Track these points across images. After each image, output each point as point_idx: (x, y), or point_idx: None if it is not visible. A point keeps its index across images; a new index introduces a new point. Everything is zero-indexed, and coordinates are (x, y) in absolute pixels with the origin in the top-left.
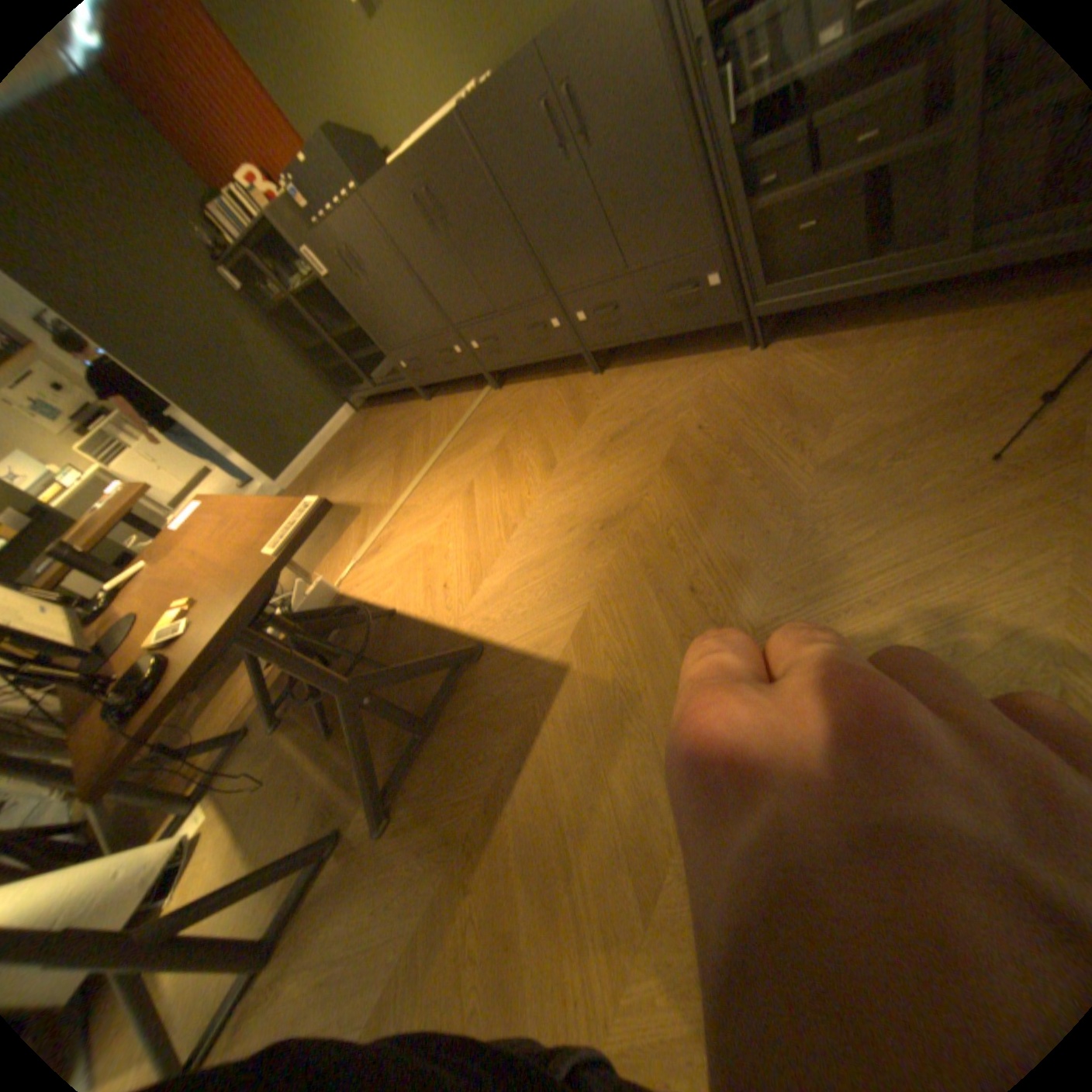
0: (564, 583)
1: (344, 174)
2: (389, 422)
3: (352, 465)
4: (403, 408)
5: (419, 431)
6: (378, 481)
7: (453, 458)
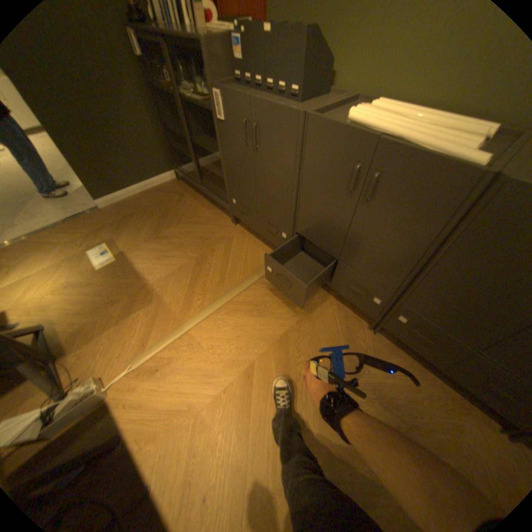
0: None
1: (295, 75)
2: (199, 215)
3: (159, 235)
4: (212, 211)
5: (219, 250)
6: (174, 276)
7: (241, 313)
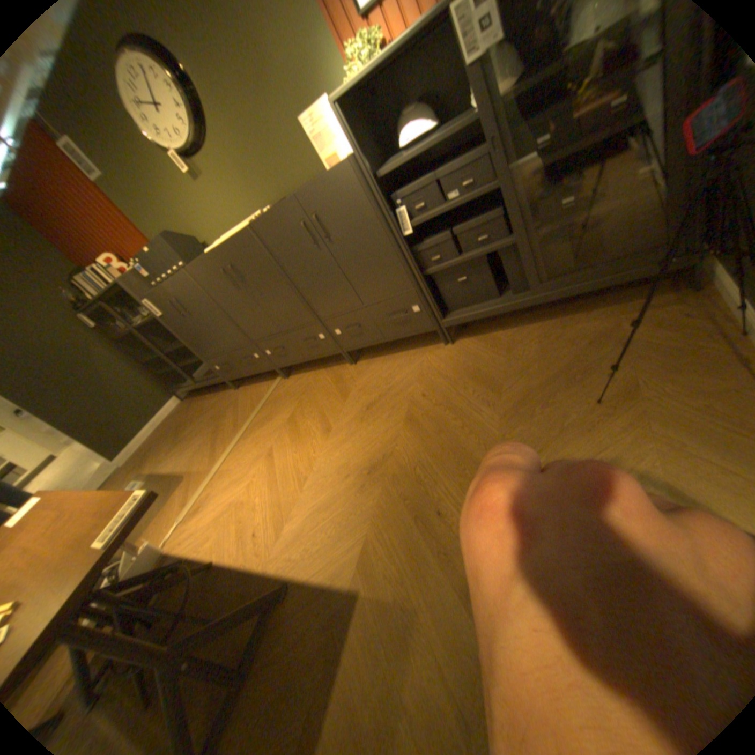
0: (346, 521)
1: (176, 258)
2: (207, 407)
3: (177, 442)
4: (217, 396)
5: (230, 412)
6: (198, 453)
7: (256, 430)
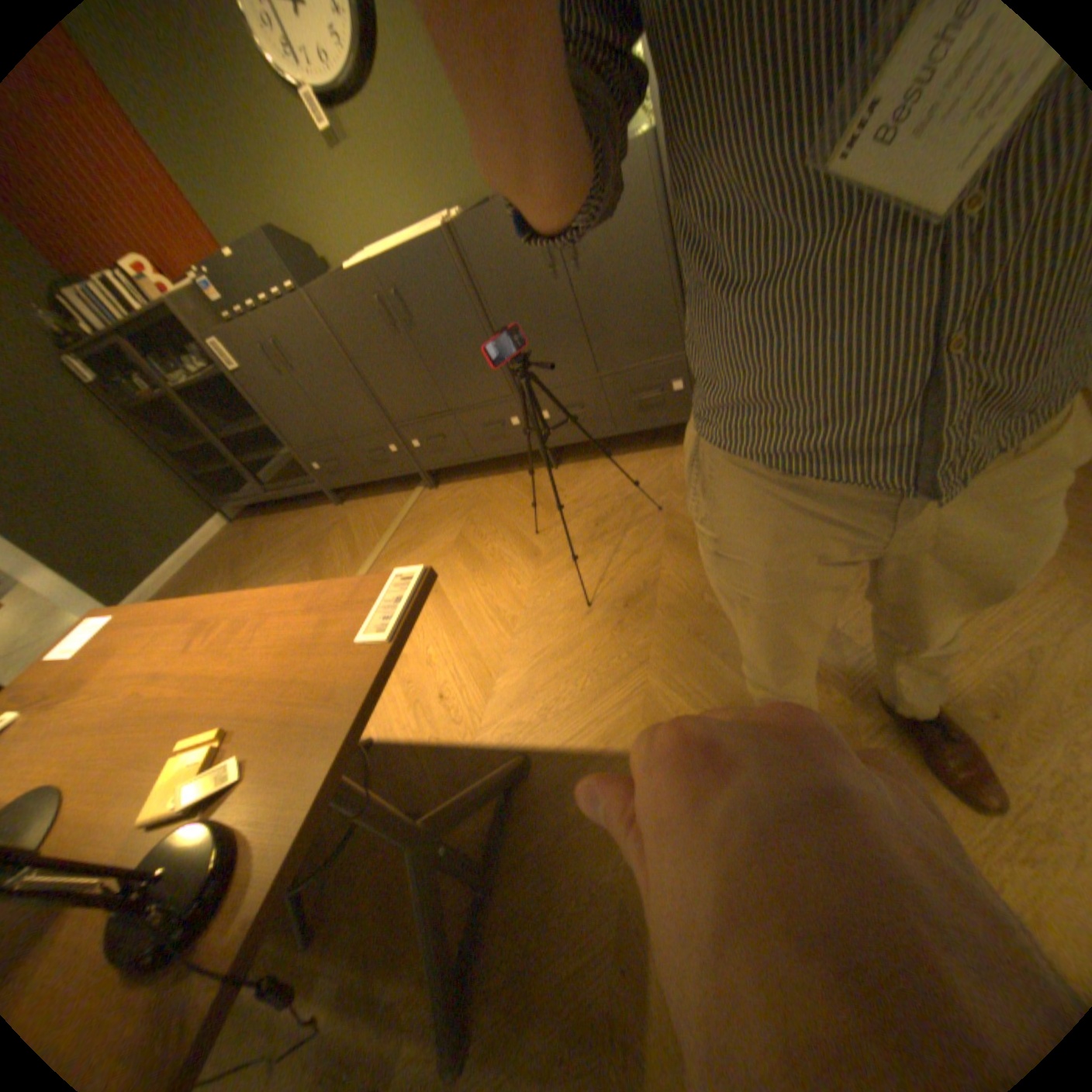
0: (605, 665)
1: (281, 272)
2: (287, 529)
3: (241, 579)
4: (303, 514)
5: (336, 535)
6: None
7: (398, 558)
